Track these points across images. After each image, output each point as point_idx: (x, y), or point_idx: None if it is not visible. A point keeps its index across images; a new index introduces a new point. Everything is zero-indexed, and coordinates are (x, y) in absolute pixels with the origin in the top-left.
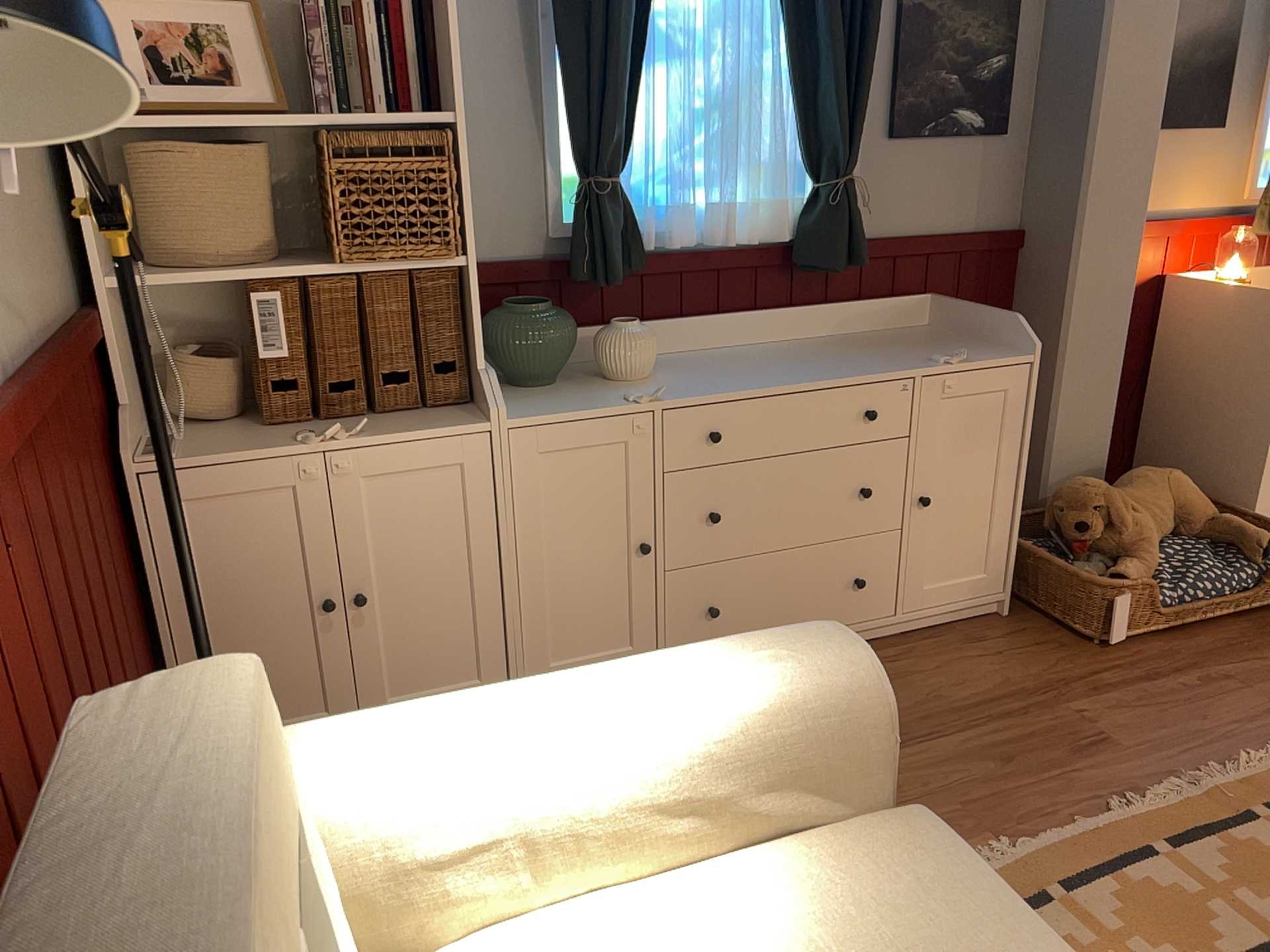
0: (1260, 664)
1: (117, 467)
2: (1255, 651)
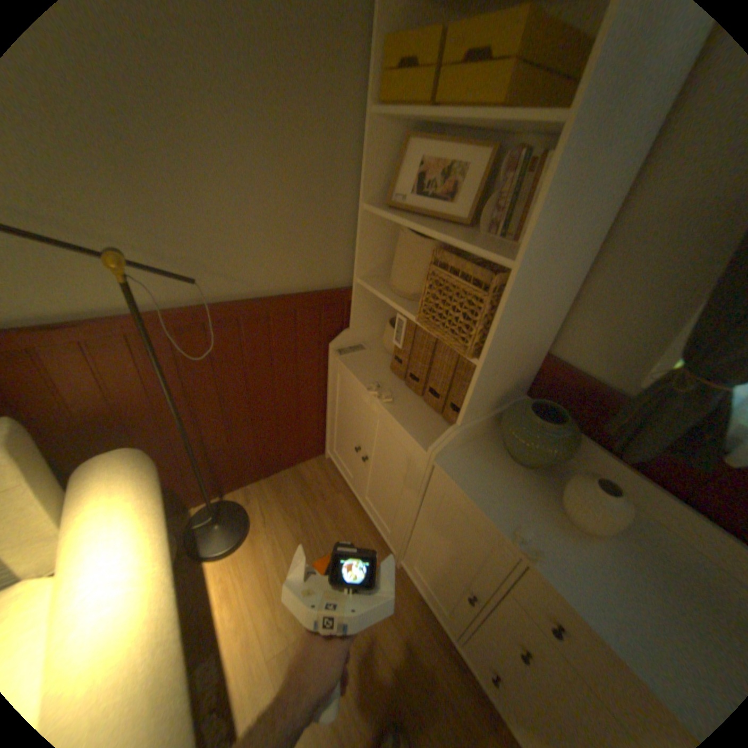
0: None
1: (330, 348)
2: None
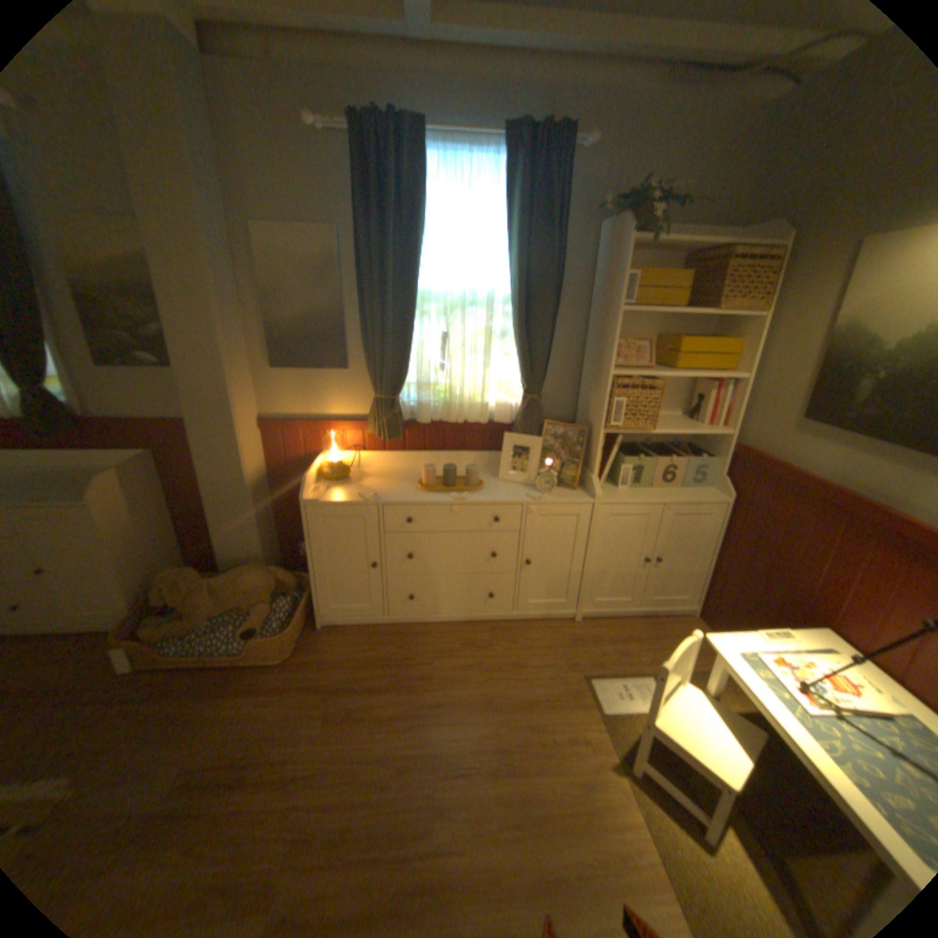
0: (173, 710)
1: None
2: (192, 699)
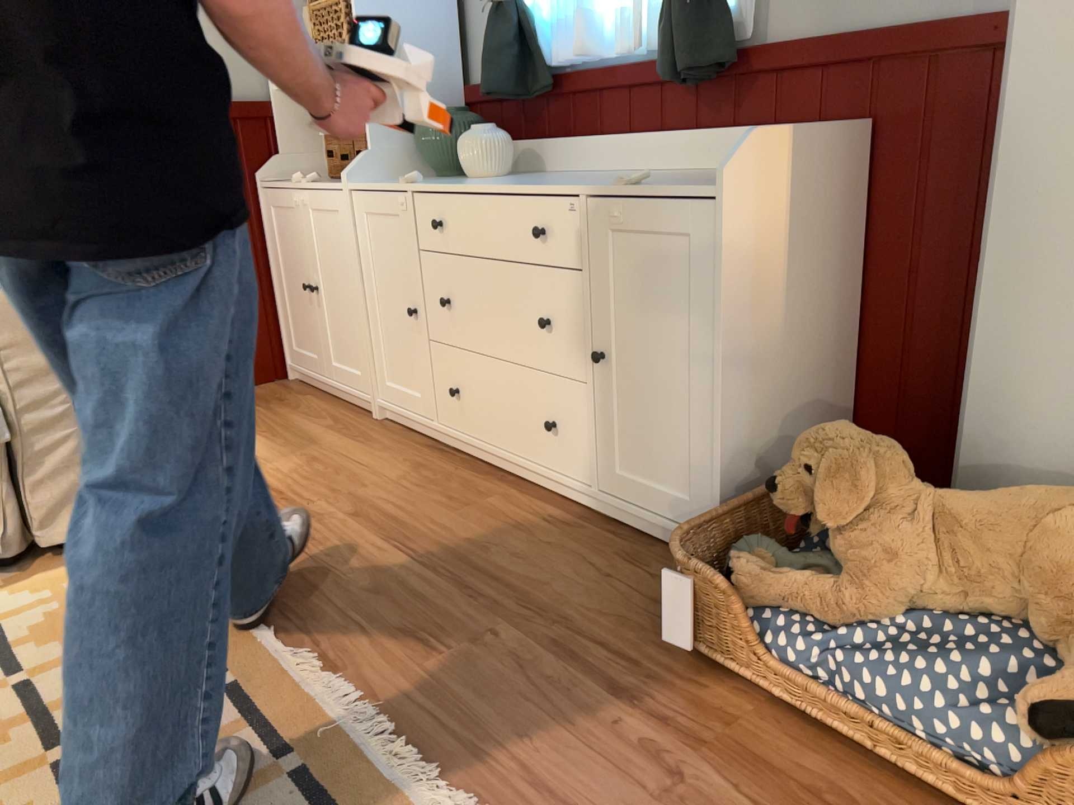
0: None
1: (258, 185)
2: None
